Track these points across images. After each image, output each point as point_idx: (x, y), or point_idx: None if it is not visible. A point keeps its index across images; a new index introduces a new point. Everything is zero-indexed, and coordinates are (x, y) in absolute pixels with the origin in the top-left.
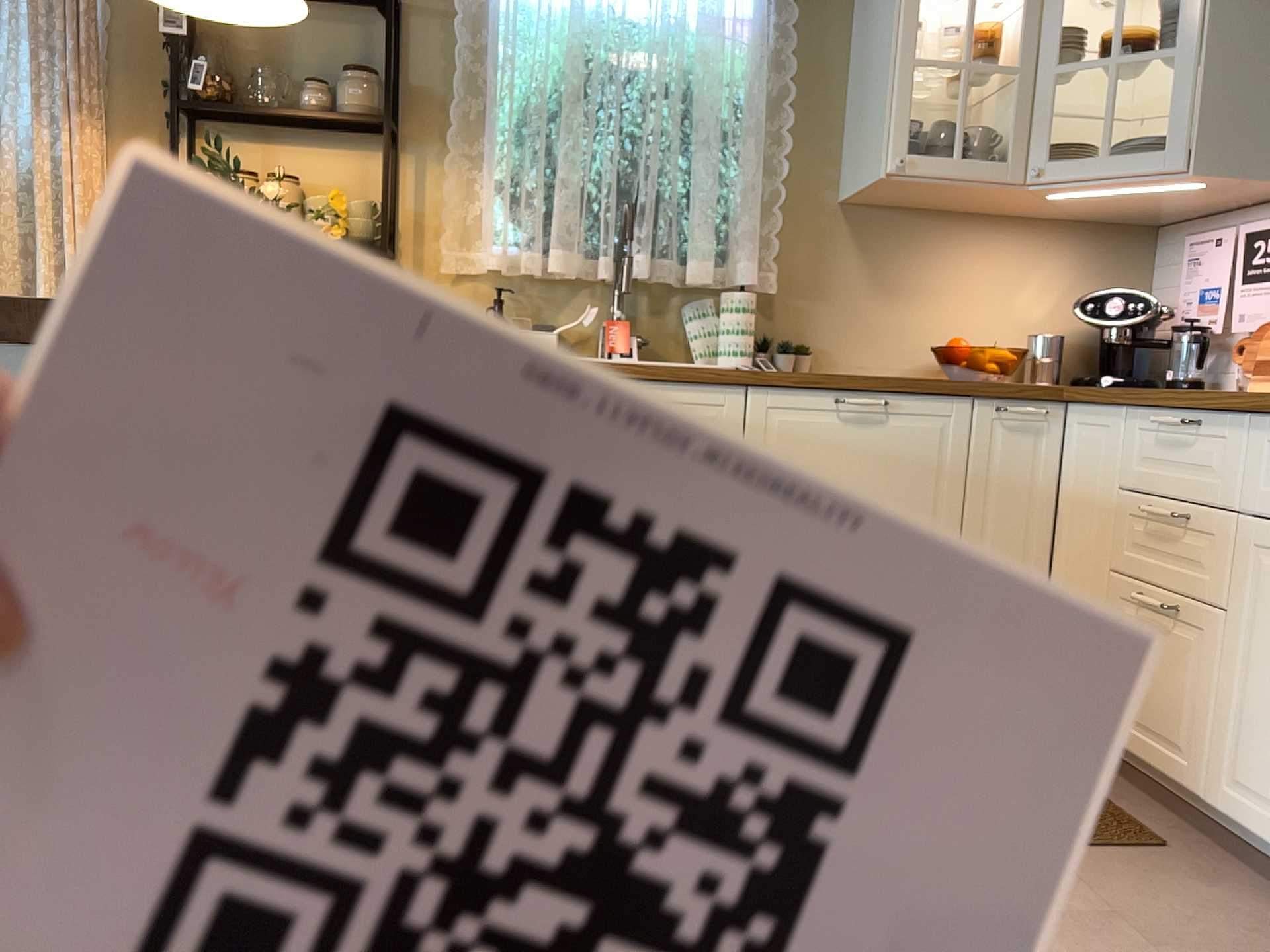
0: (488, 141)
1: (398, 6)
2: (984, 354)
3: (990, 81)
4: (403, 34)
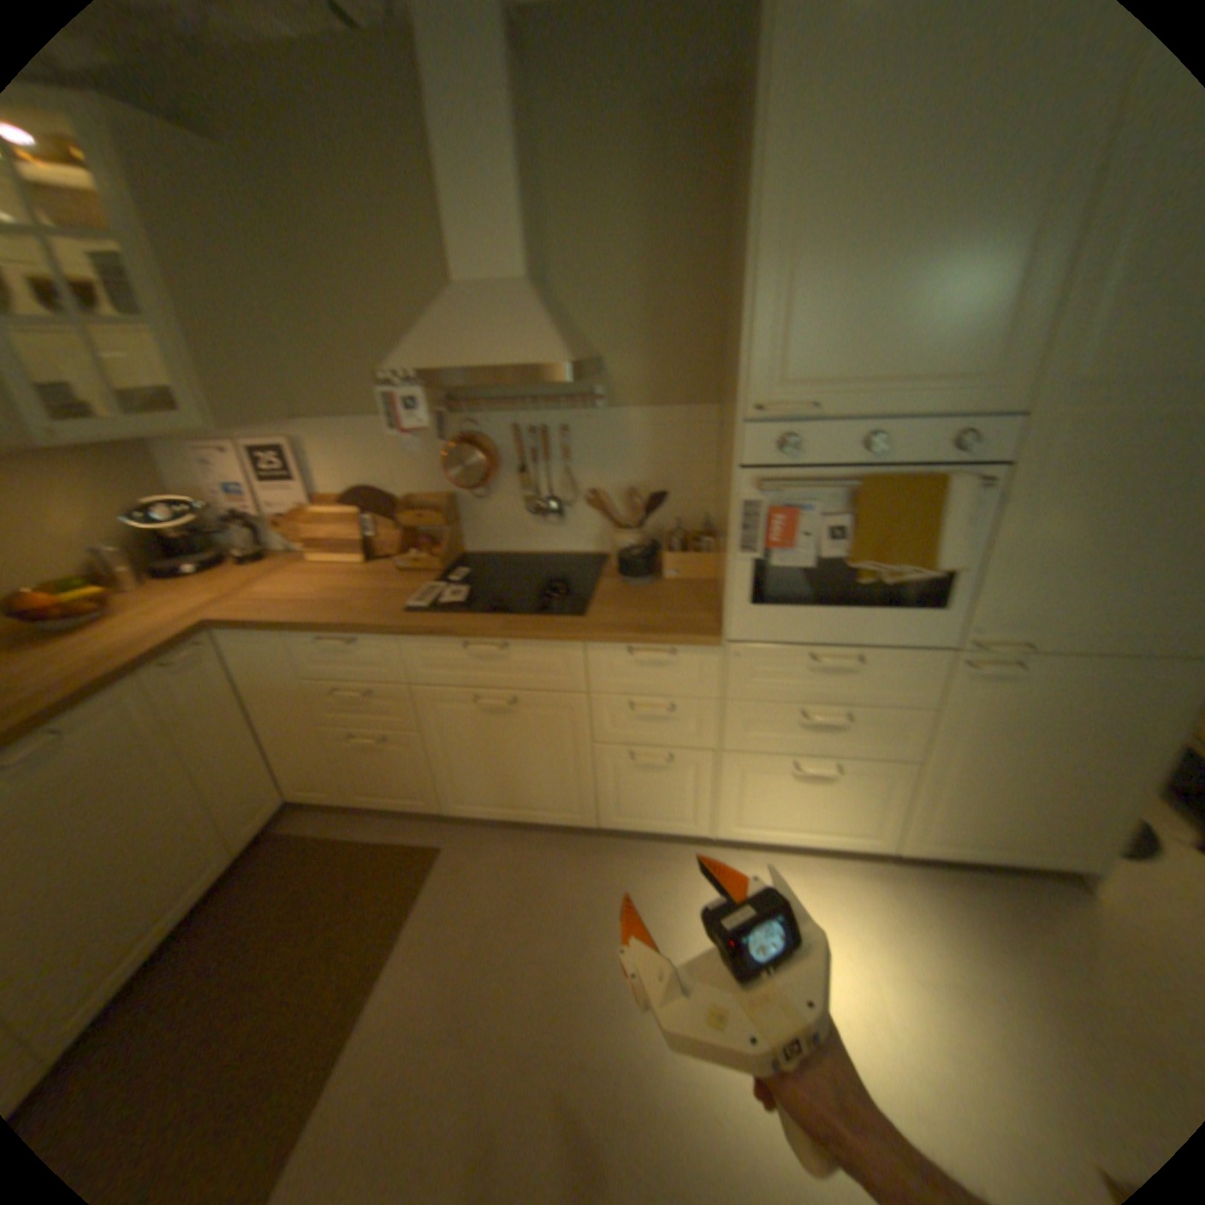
0: None
1: None
2: (84, 604)
3: None
4: None
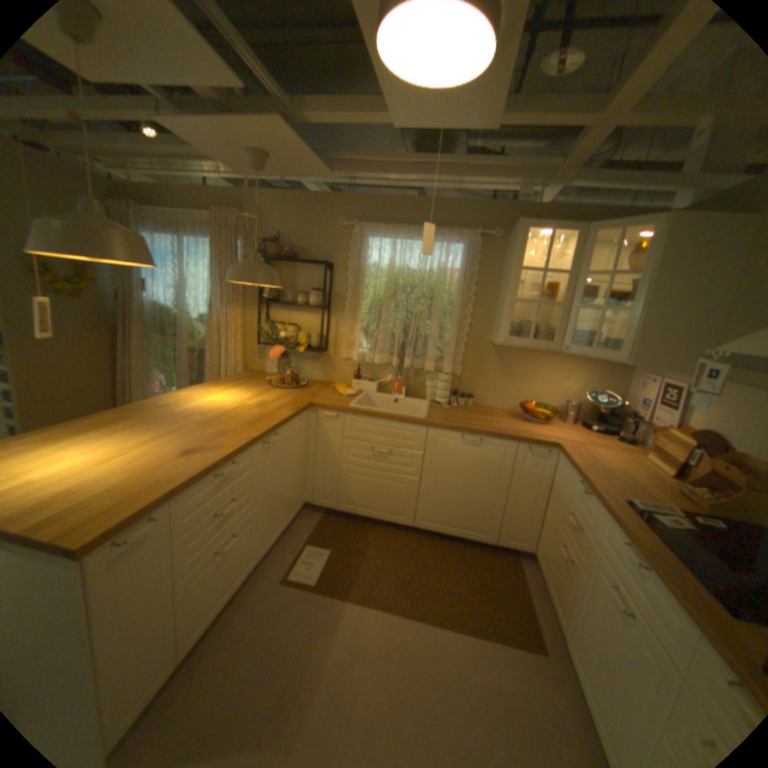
0: (358, 313)
1: (326, 268)
2: (538, 413)
3: (556, 301)
4: (332, 274)
